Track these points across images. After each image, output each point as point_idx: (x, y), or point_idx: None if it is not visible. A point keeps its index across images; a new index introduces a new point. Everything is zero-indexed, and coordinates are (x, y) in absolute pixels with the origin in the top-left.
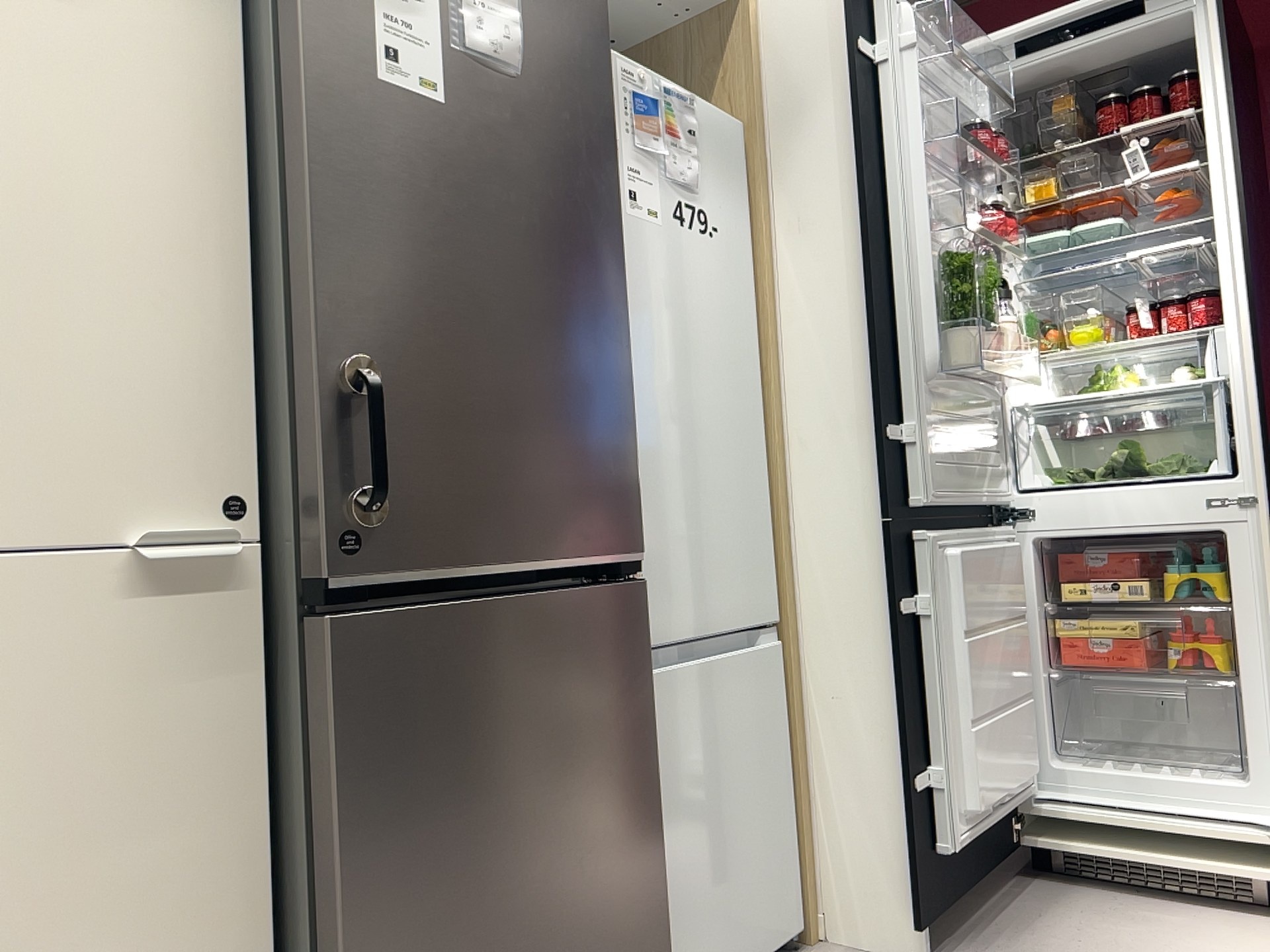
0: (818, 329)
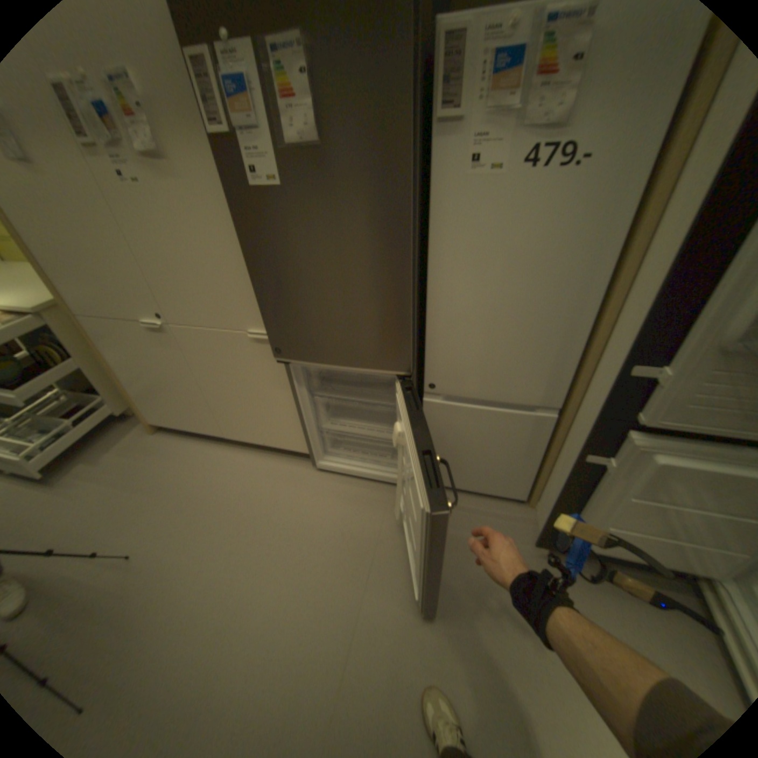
0: (665, 253)
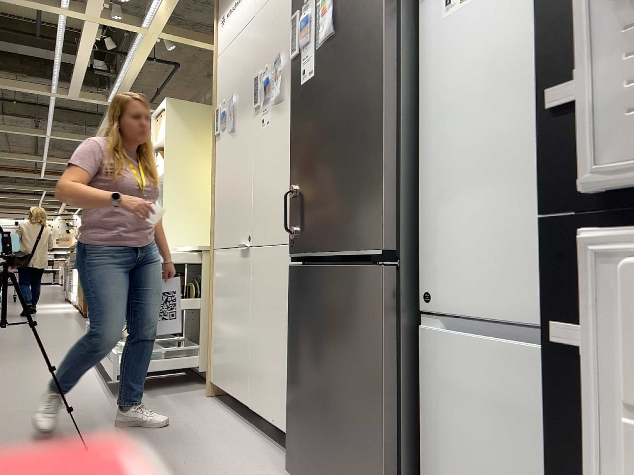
0: None
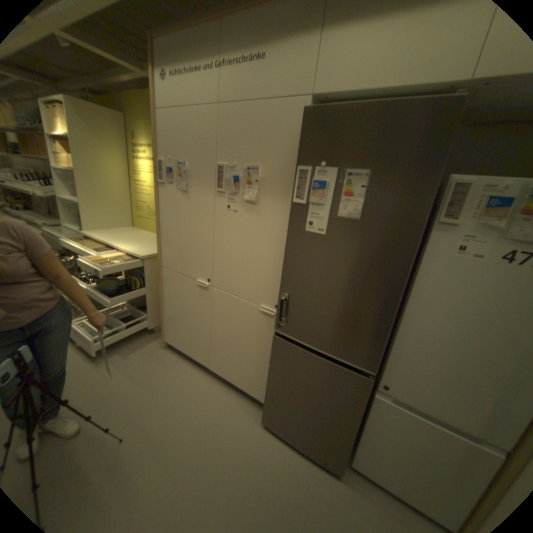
0: None
